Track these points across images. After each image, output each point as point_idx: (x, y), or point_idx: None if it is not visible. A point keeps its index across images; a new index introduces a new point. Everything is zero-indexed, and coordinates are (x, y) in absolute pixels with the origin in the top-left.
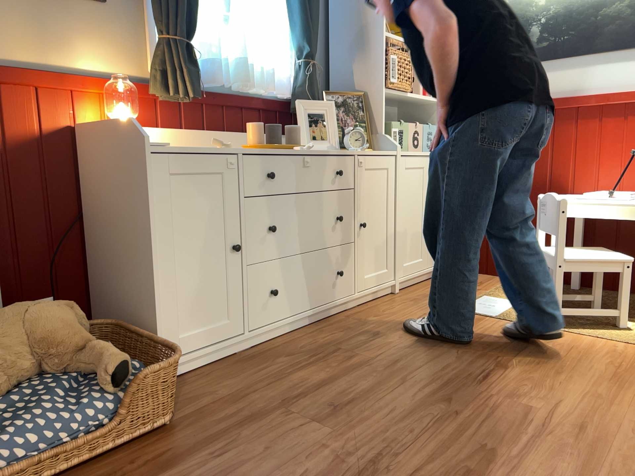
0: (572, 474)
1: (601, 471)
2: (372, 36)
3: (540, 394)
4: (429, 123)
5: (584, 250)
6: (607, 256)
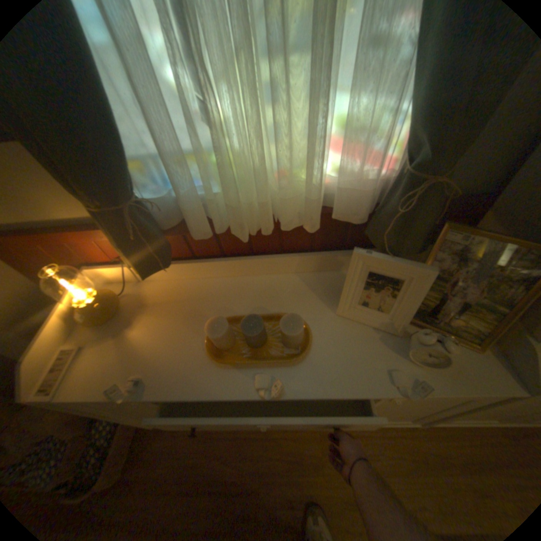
0: None
1: None
2: None
3: None
4: None
5: None
6: None
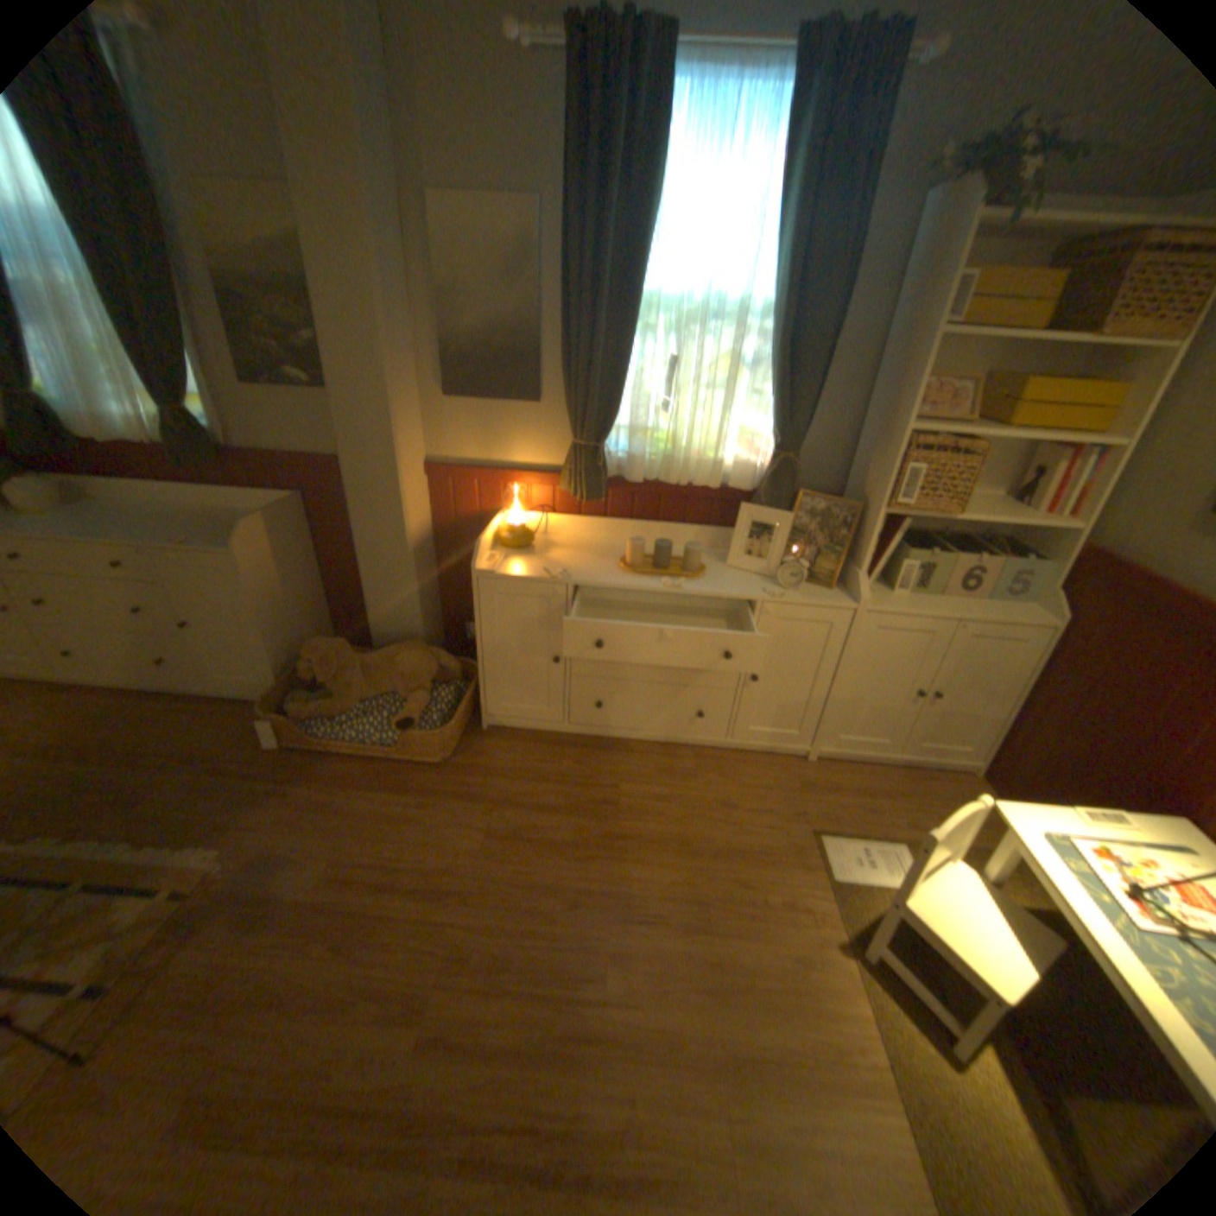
0: (500, 1045)
1: (516, 1072)
2: (897, 427)
3: (640, 987)
4: (1049, 553)
5: (1004, 925)
6: (988, 965)
